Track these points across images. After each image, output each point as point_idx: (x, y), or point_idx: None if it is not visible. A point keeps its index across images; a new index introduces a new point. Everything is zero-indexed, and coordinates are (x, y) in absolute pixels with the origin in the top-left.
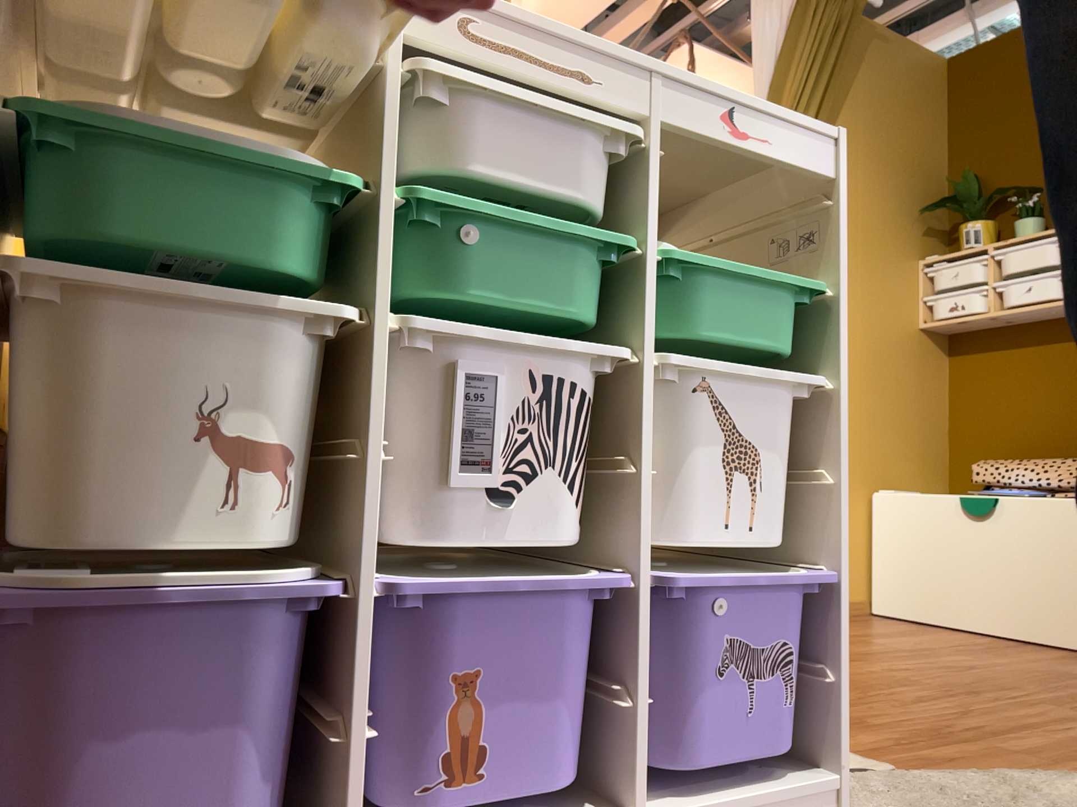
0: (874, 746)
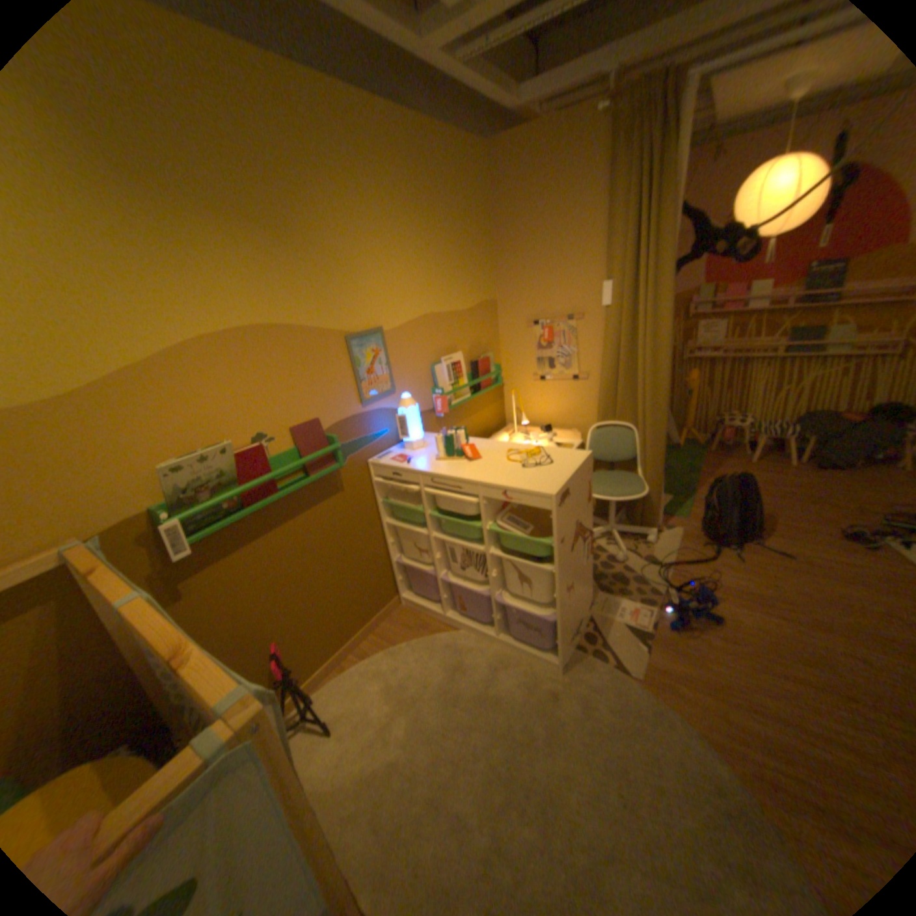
0: (663, 676)
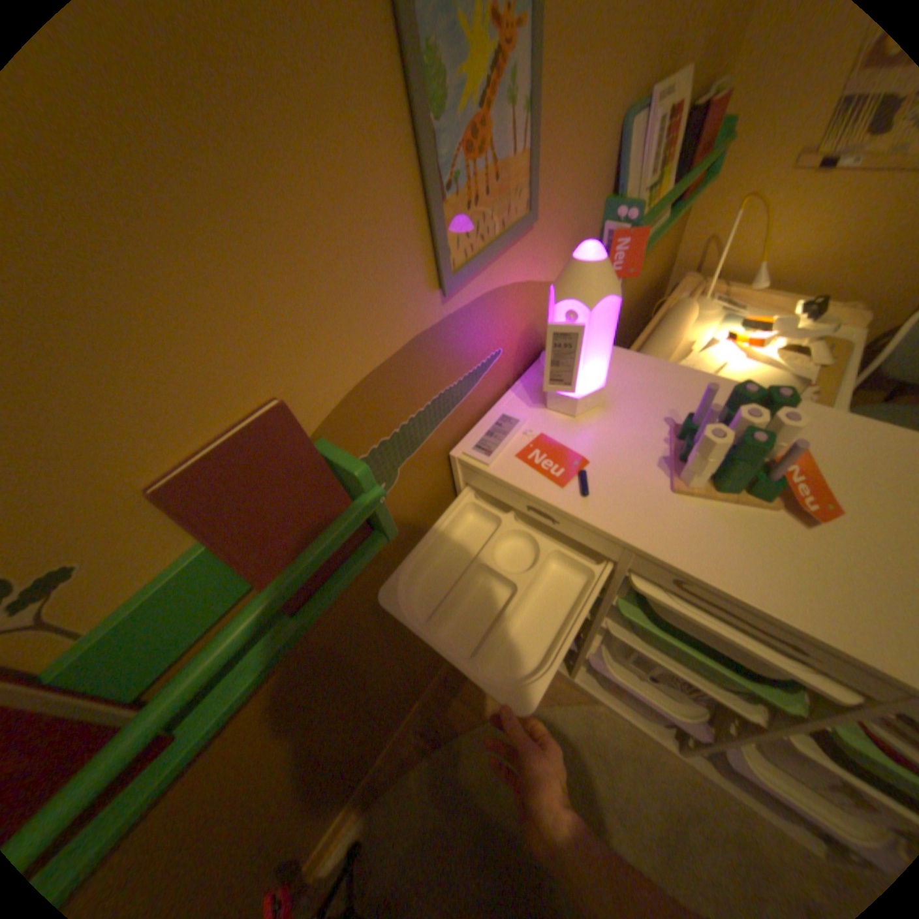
0: None
